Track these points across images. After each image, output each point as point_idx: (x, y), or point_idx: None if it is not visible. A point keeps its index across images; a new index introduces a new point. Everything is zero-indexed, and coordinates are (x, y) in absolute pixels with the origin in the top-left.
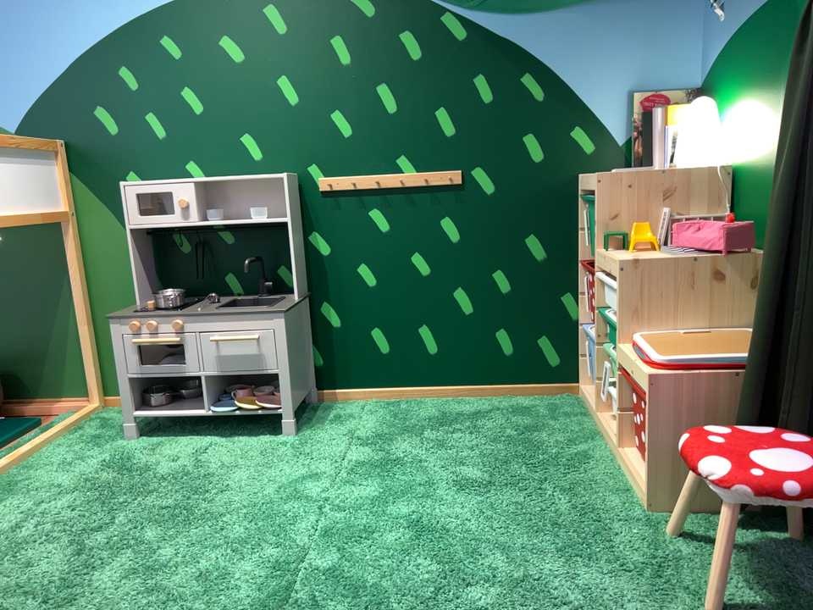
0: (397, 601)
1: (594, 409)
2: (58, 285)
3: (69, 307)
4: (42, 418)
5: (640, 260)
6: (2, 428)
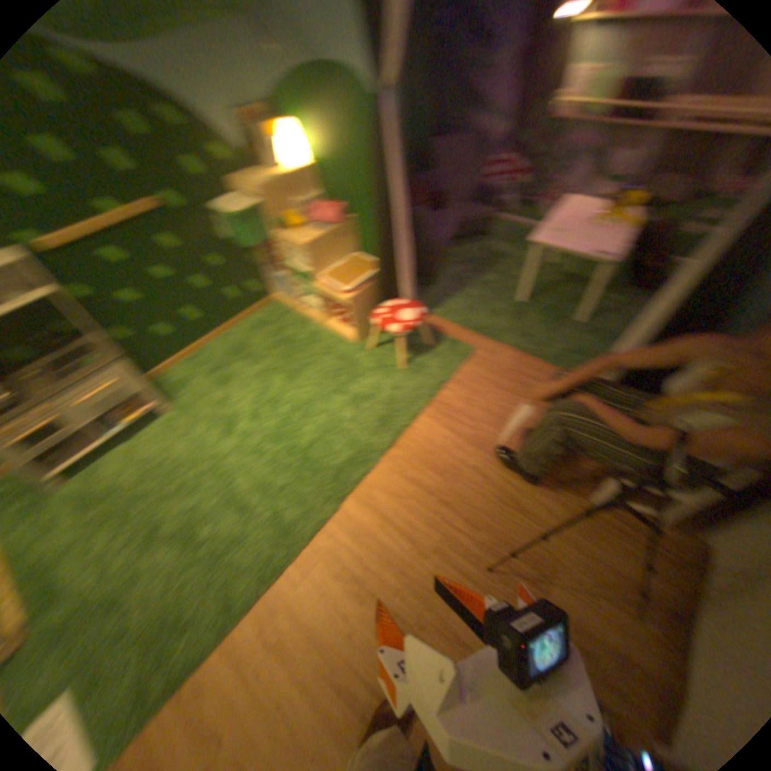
0: (322, 437)
1: (292, 308)
2: None
3: None
4: None
5: (308, 242)
6: None
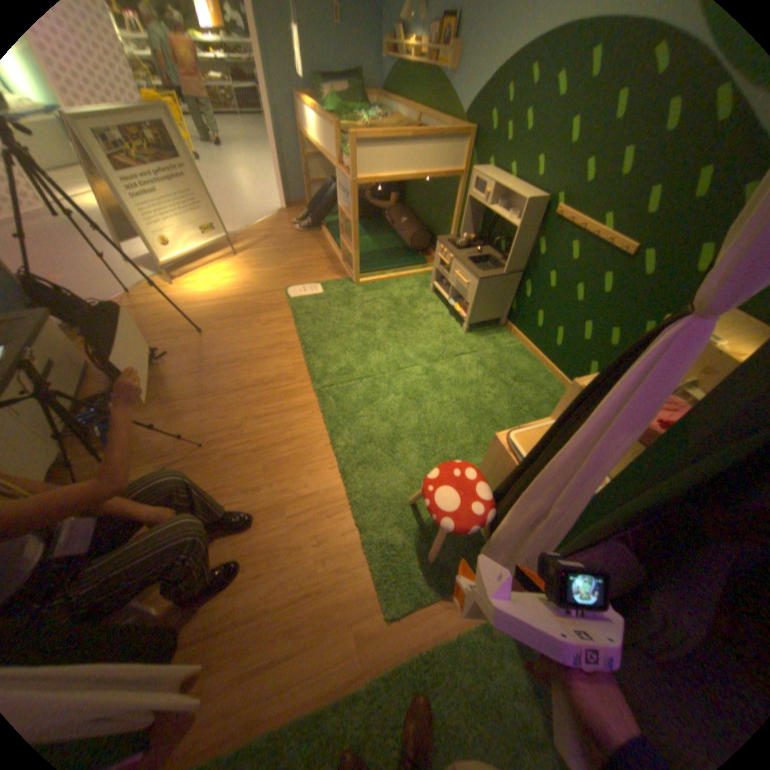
0: (374, 405)
1: None
2: (454, 206)
3: (453, 219)
4: (431, 261)
5: (581, 391)
6: (414, 259)
